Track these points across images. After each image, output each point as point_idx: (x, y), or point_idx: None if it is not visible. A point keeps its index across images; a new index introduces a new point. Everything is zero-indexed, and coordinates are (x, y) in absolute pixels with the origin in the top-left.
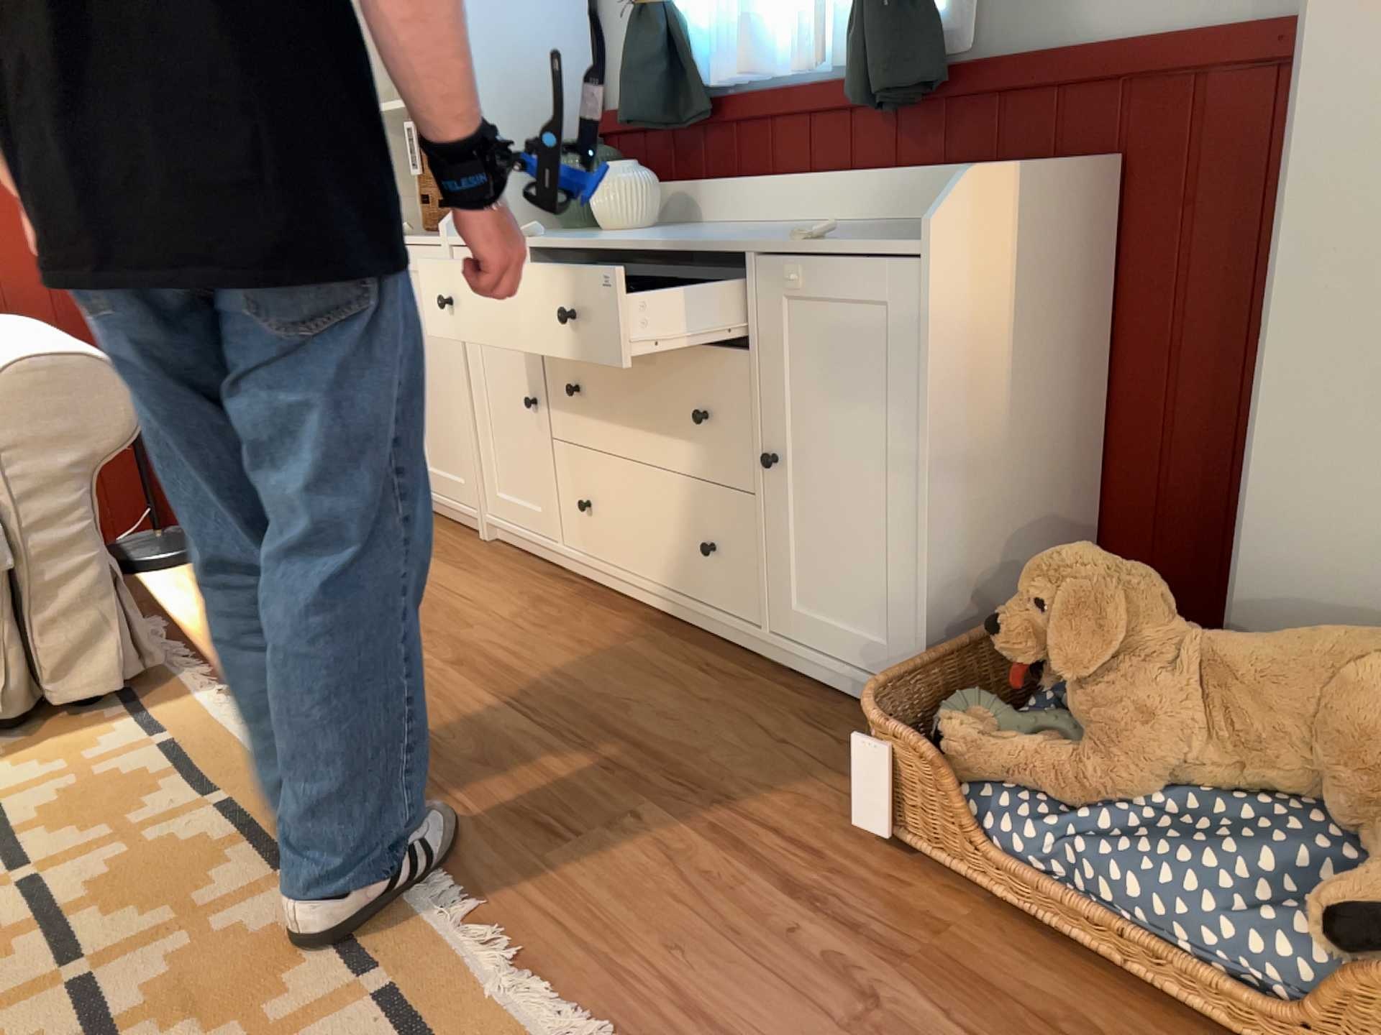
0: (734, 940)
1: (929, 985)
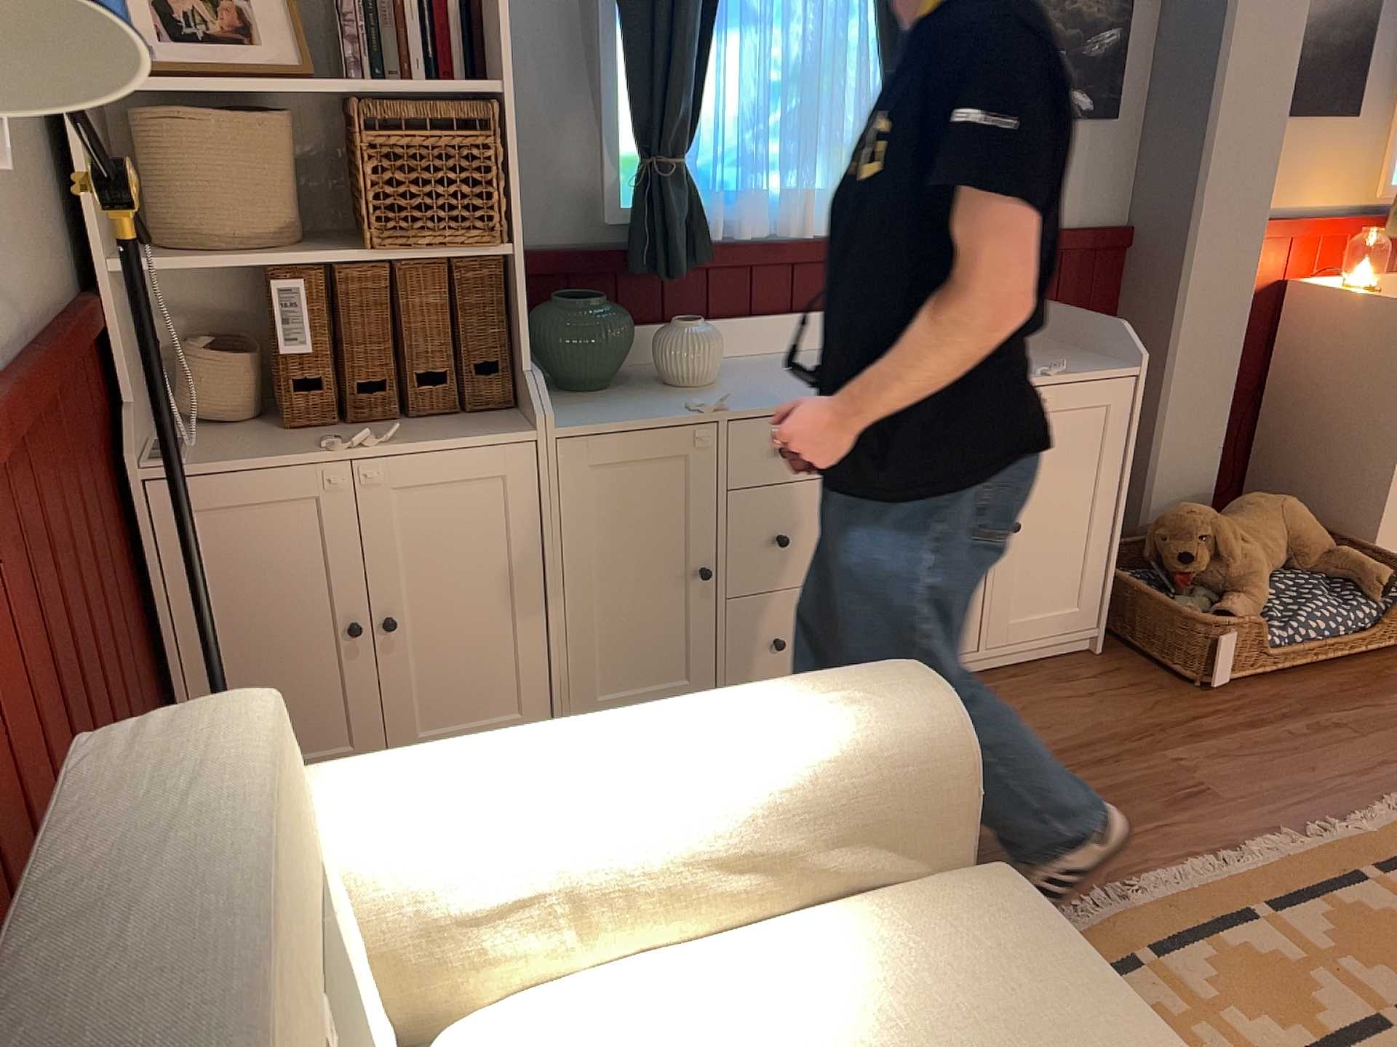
0: (1300, 751)
1: (1325, 709)
